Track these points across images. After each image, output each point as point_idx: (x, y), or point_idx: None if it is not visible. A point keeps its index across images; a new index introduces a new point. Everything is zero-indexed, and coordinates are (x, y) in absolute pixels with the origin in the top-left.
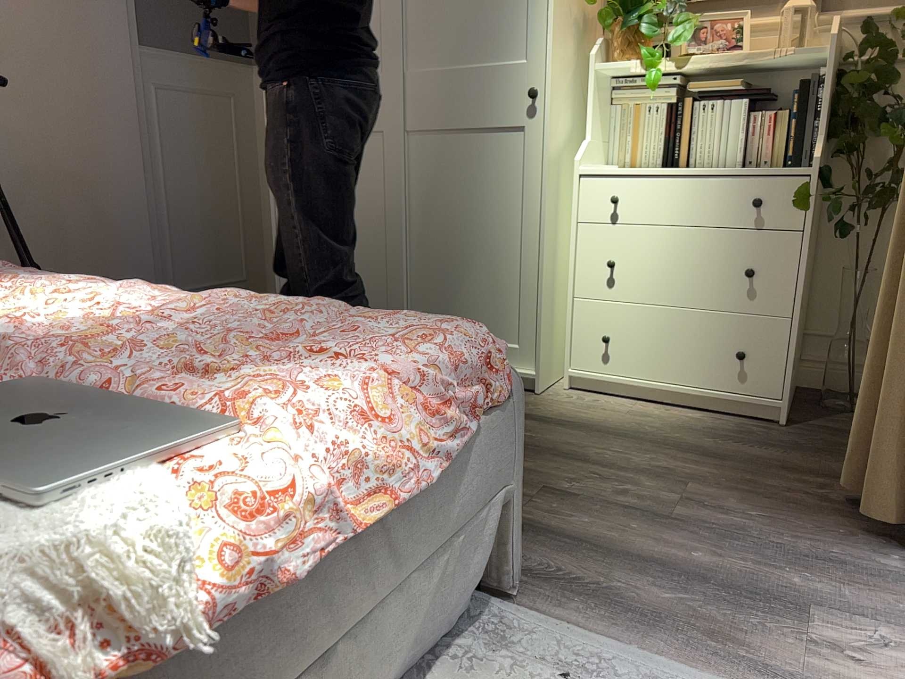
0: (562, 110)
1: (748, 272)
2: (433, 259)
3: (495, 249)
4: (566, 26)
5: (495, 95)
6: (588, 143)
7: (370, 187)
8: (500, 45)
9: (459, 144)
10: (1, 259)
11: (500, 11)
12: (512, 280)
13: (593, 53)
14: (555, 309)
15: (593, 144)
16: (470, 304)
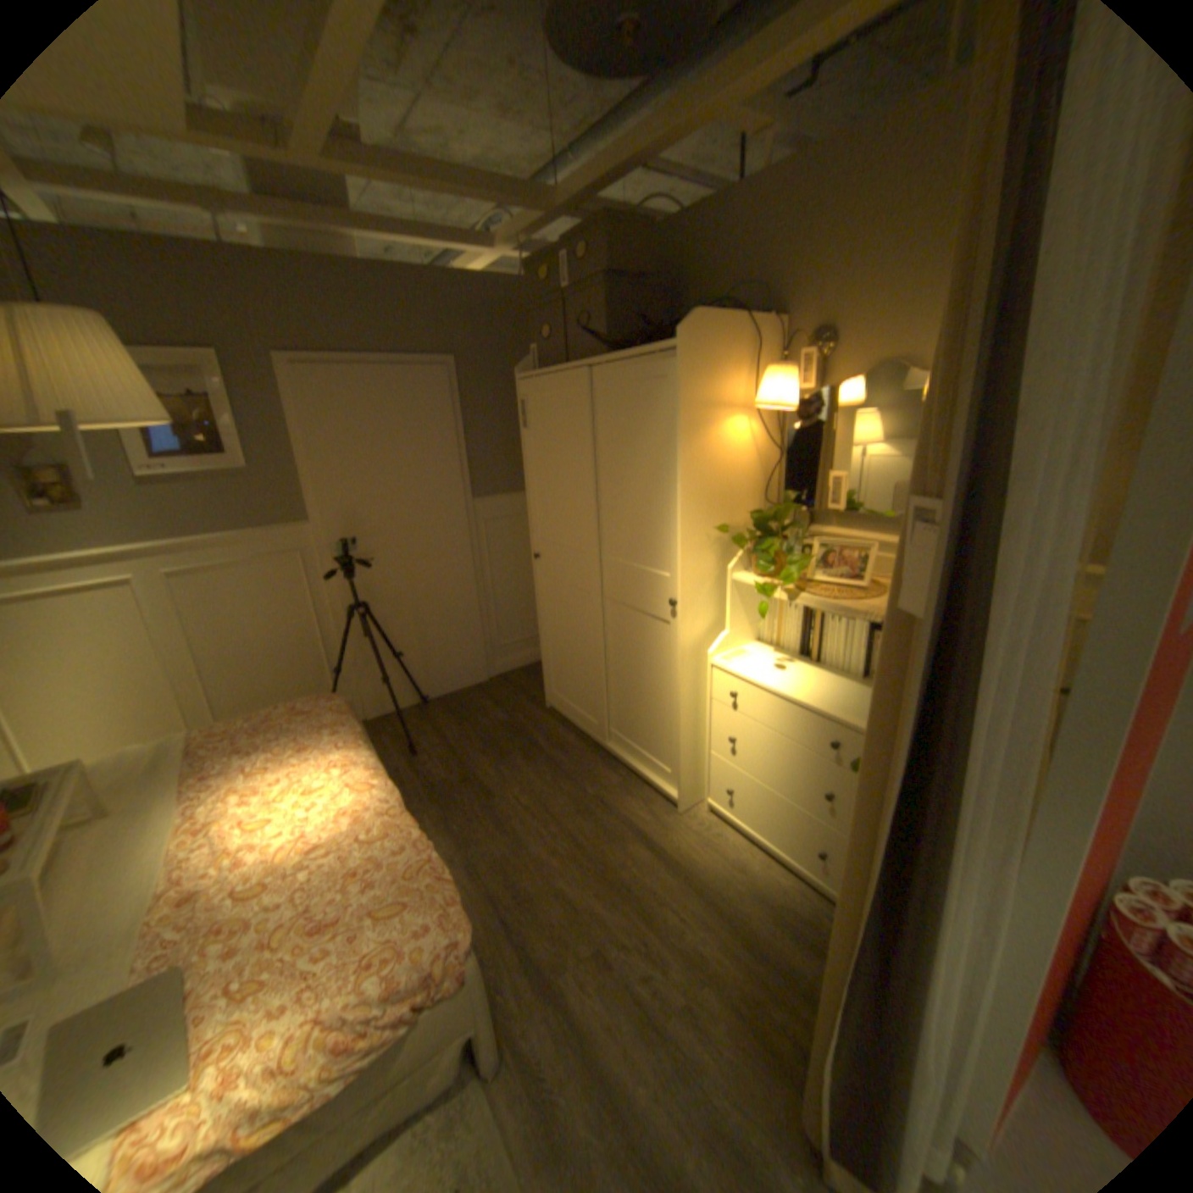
0: (701, 614)
1: (827, 798)
2: (622, 689)
3: (655, 701)
4: (702, 552)
5: (652, 594)
6: (727, 636)
7: (585, 628)
8: (654, 559)
9: (633, 619)
10: (384, 648)
11: (654, 535)
12: (665, 726)
13: (731, 569)
14: (699, 754)
15: (734, 634)
16: (643, 730)
